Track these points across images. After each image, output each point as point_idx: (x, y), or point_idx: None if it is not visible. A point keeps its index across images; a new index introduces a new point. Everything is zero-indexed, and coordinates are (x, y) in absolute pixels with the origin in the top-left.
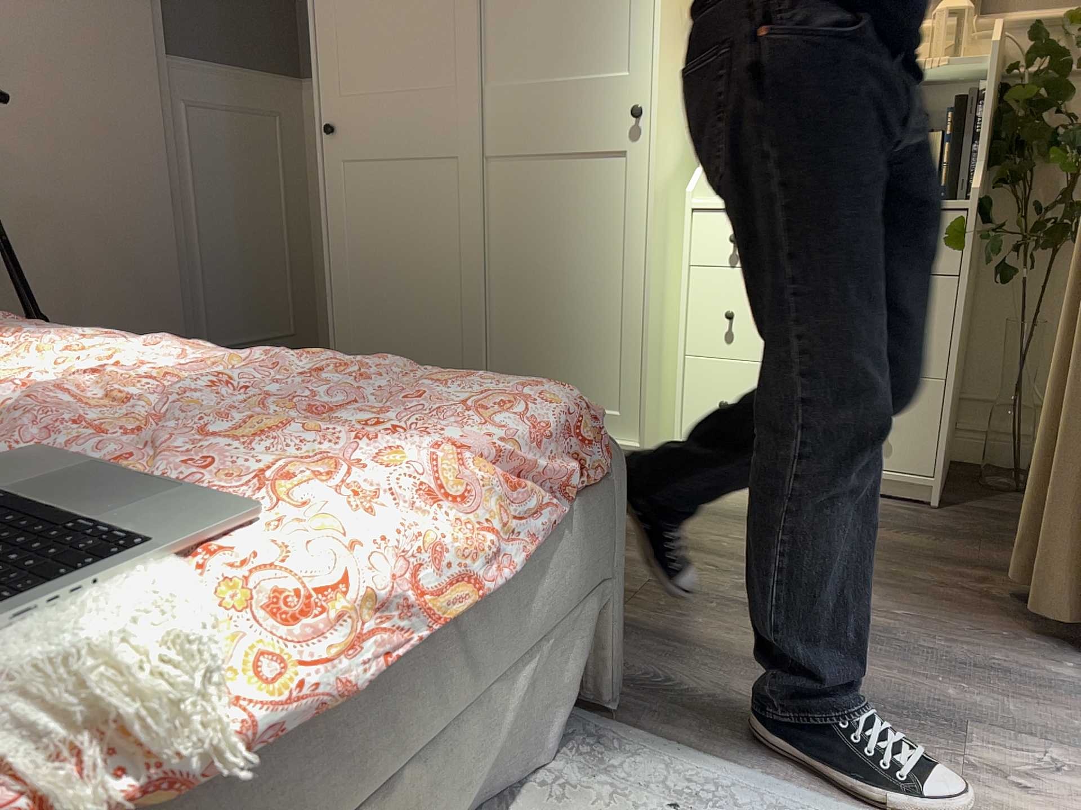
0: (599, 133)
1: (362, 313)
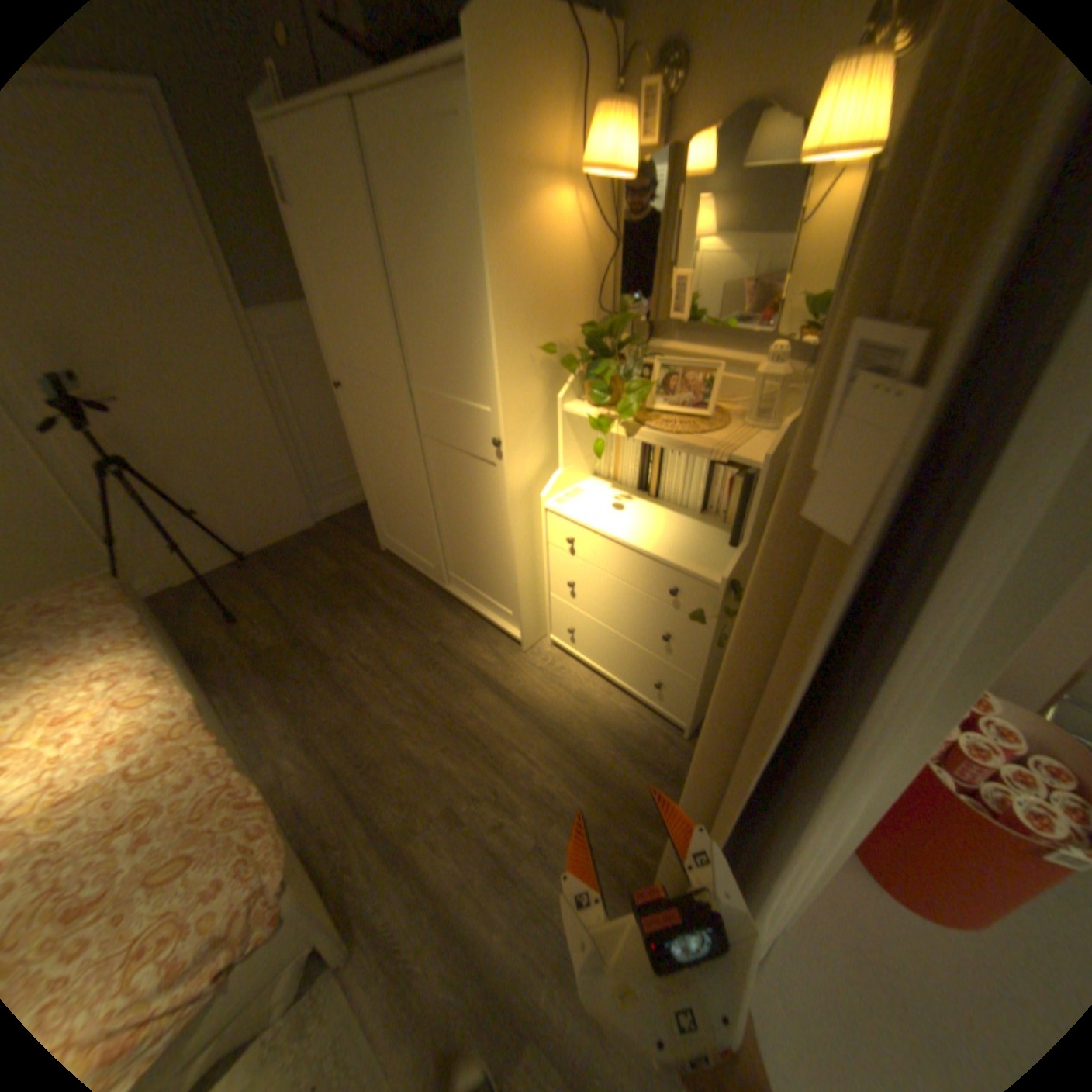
0: (481, 446)
1: (382, 502)
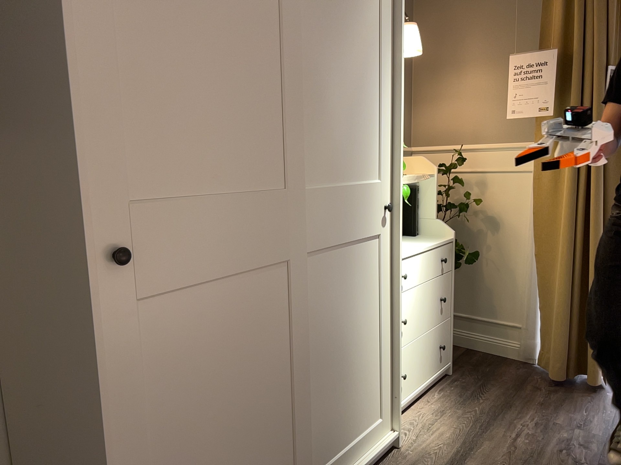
0: (366, 223)
1: None
